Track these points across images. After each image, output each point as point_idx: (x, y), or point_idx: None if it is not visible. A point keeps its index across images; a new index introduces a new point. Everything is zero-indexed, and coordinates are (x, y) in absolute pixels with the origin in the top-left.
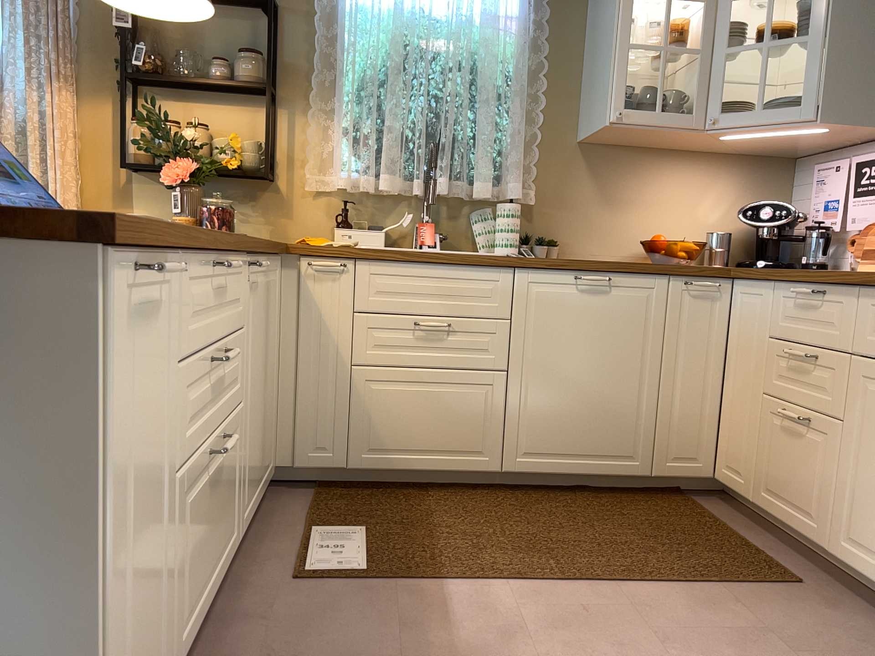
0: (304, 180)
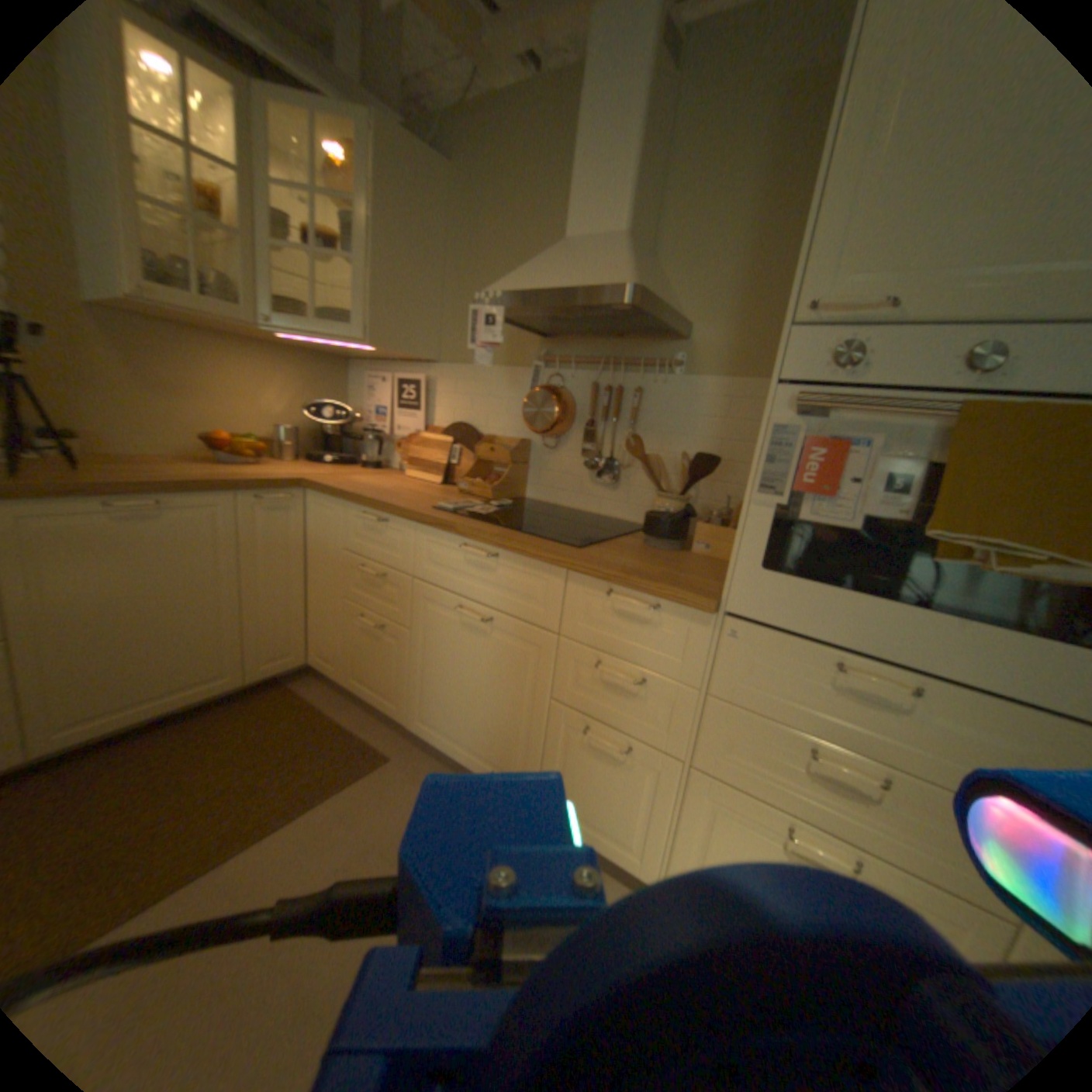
0: None
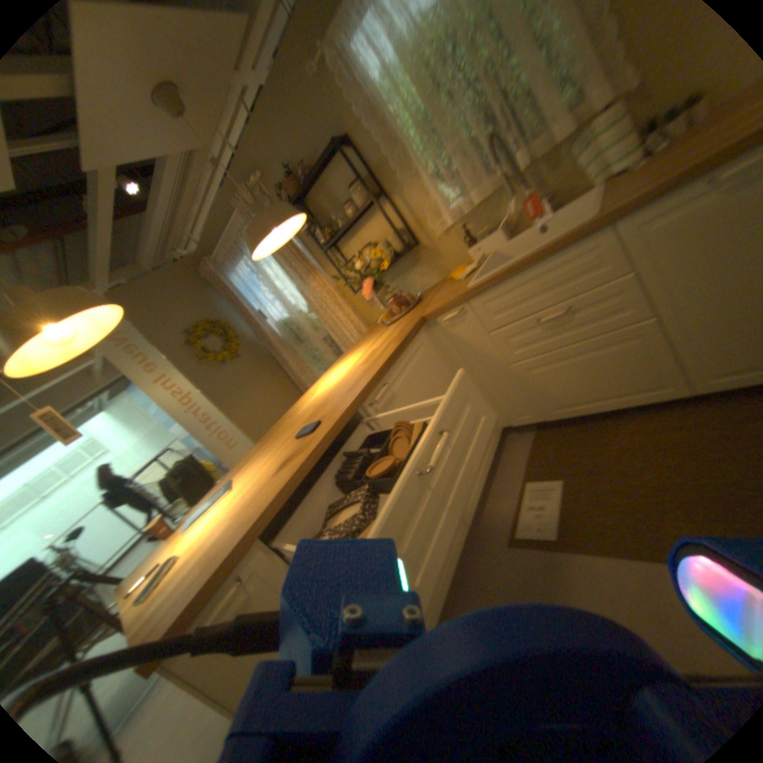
0: (433, 230)
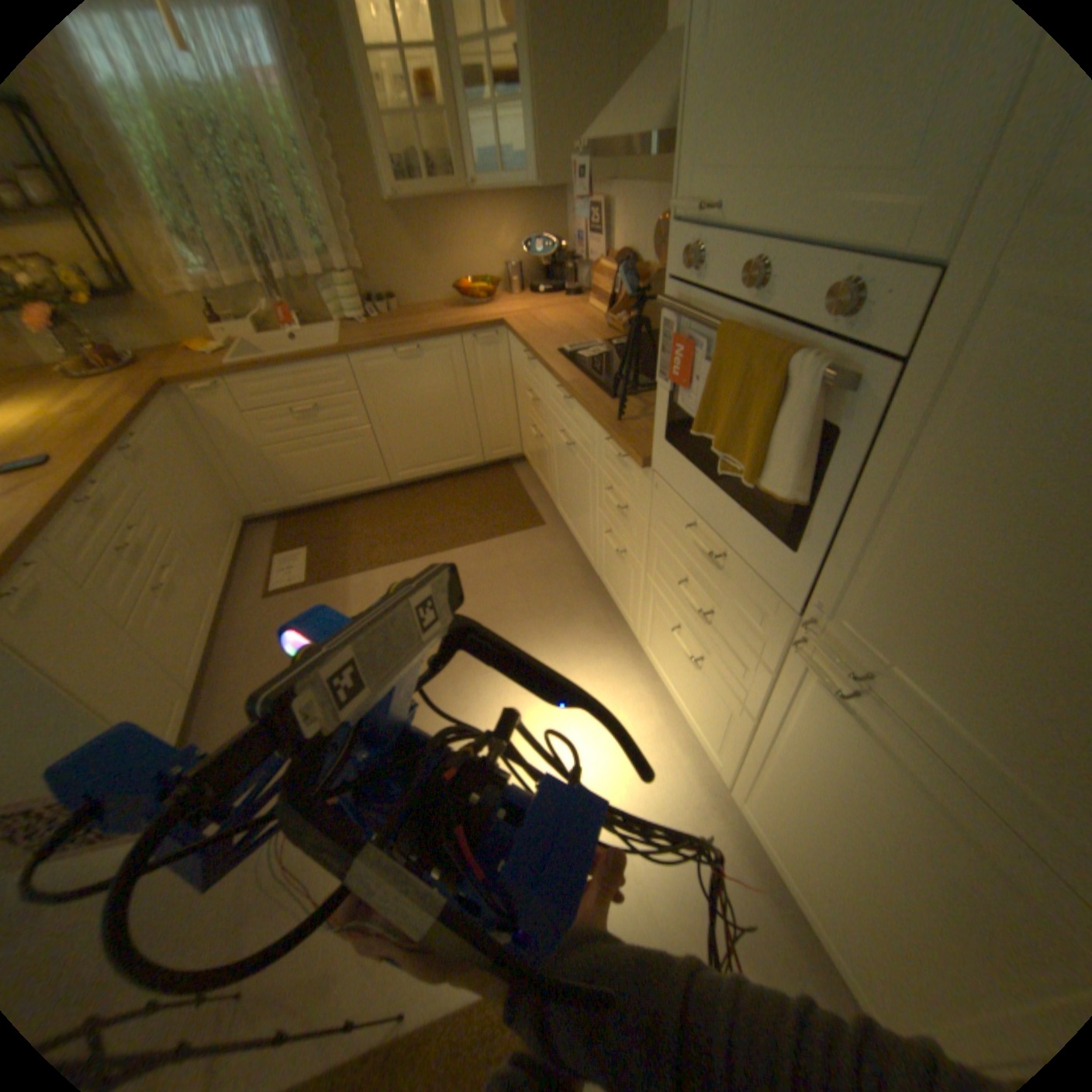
0: (158, 287)
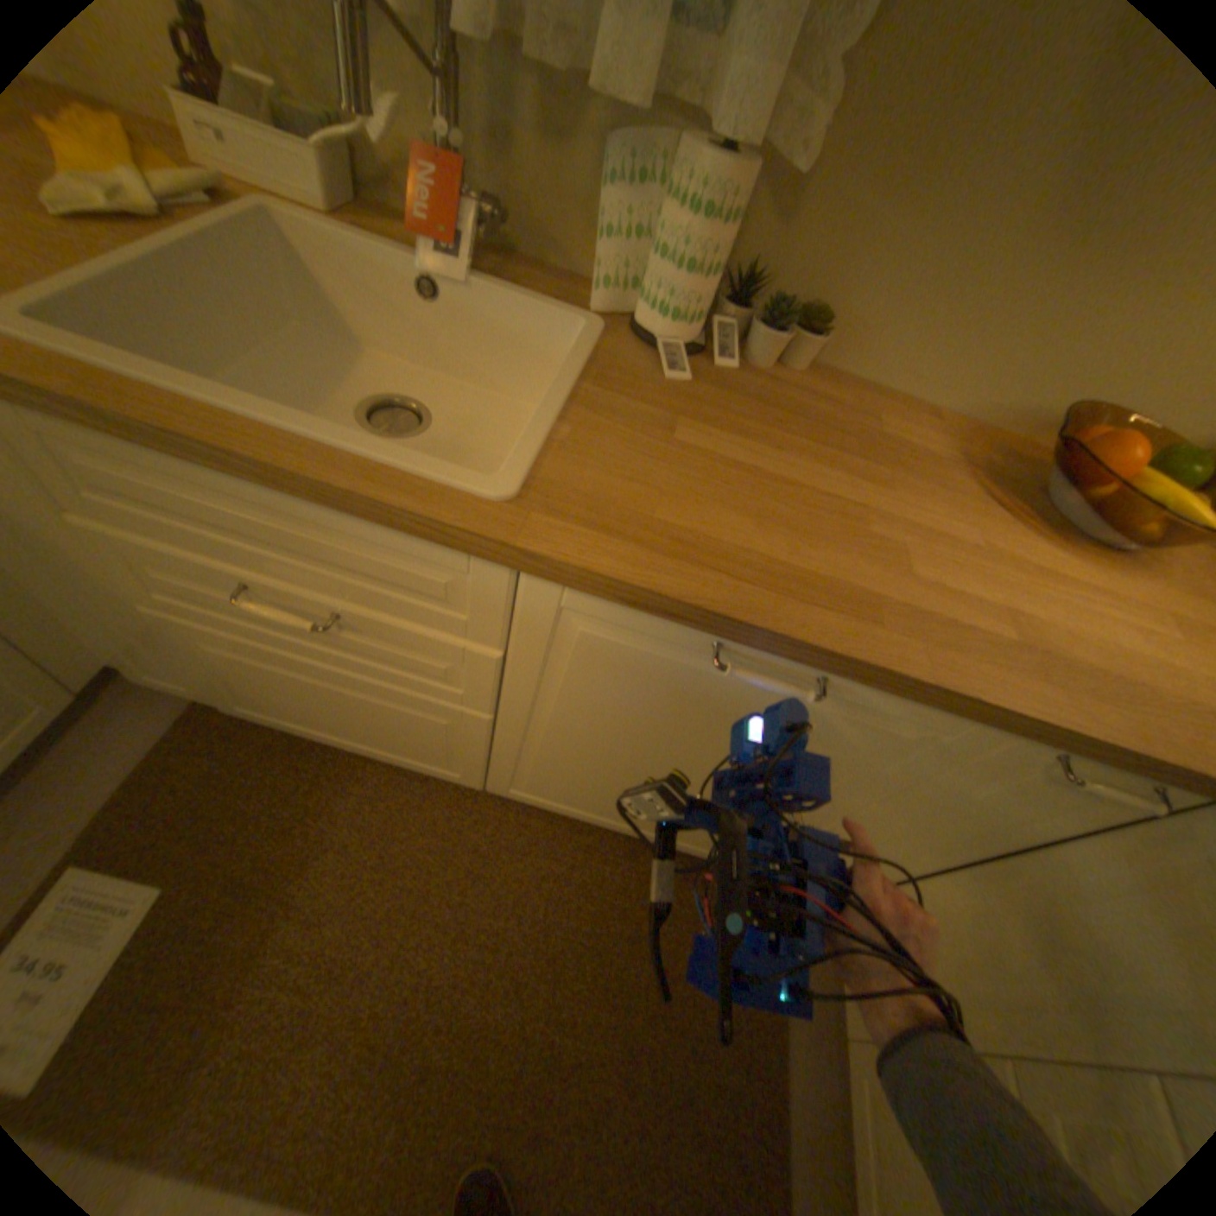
0: None
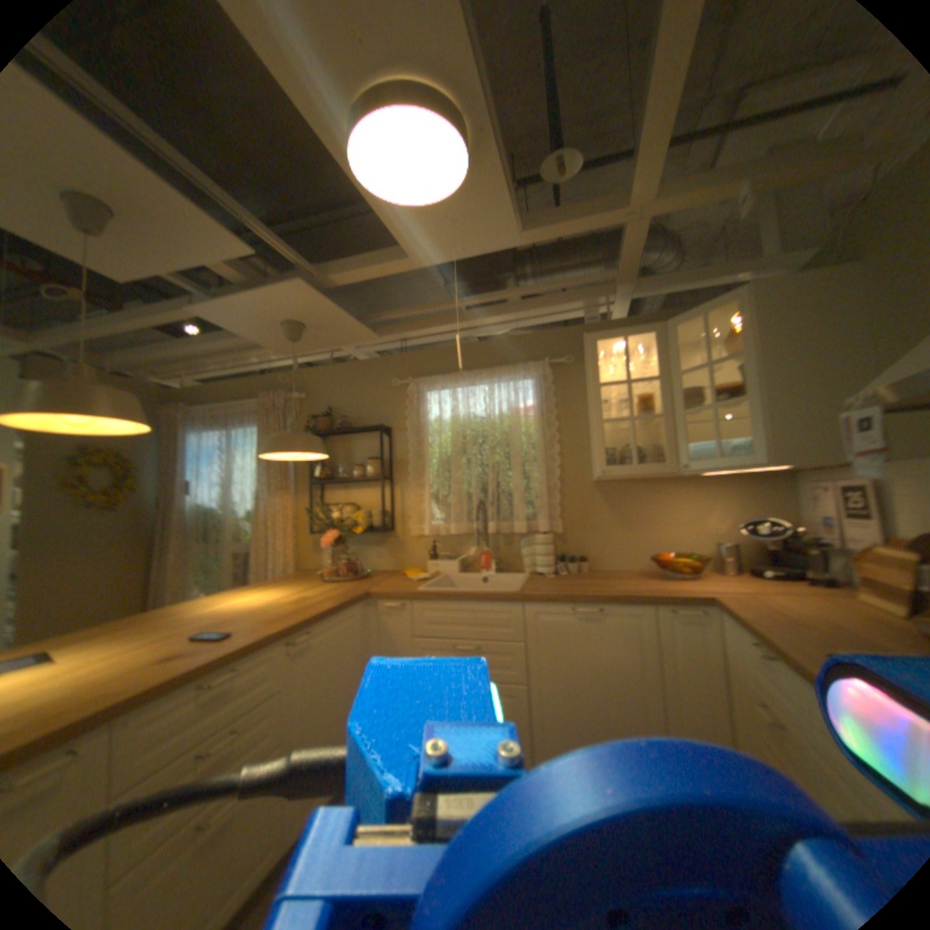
0: (411, 529)
